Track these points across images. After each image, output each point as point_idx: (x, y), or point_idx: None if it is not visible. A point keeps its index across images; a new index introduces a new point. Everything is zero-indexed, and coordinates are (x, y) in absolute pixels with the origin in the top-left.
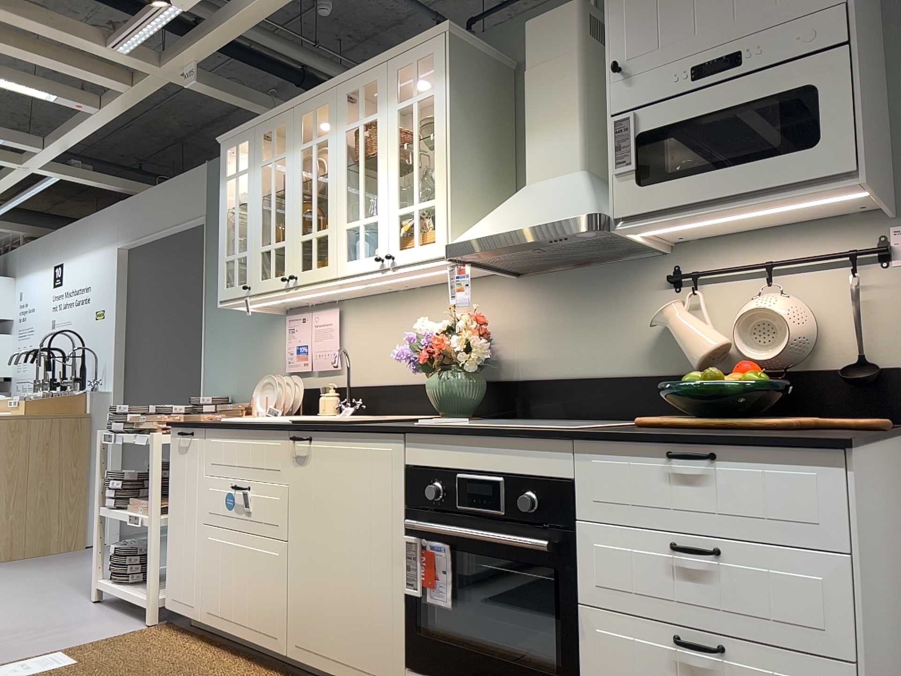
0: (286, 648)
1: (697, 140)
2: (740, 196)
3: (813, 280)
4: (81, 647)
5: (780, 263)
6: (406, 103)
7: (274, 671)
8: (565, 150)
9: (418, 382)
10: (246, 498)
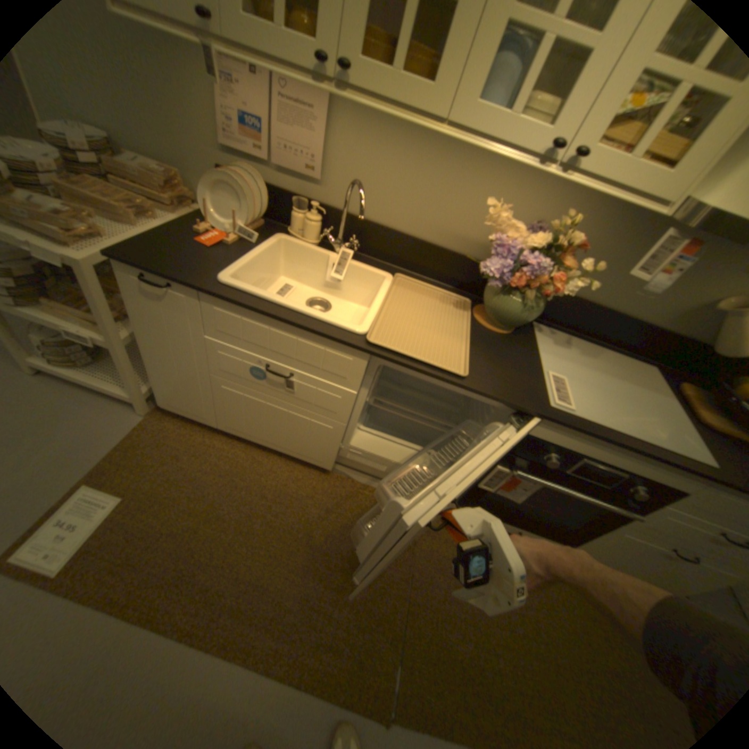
0: (333, 469)
1: None
2: None
3: None
4: (100, 469)
5: None
6: None
7: (312, 468)
8: None
9: (433, 242)
10: (291, 384)
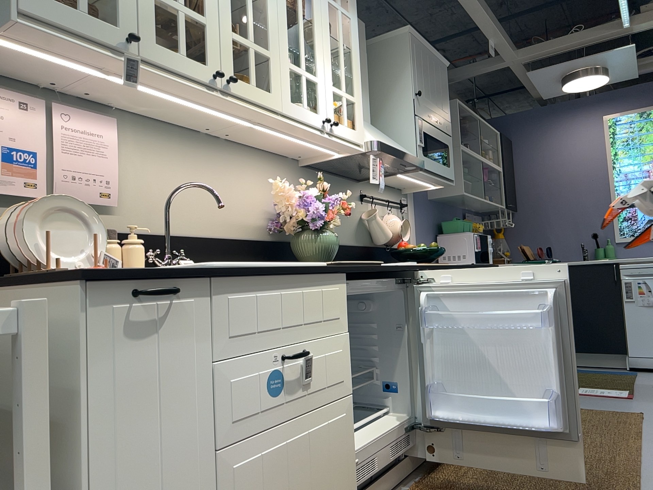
0: None
1: (429, 145)
2: (438, 175)
3: (392, 211)
4: None
5: (393, 201)
6: (334, 3)
7: None
8: (366, 107)
9: (229, 237)
10: (308, 366)
